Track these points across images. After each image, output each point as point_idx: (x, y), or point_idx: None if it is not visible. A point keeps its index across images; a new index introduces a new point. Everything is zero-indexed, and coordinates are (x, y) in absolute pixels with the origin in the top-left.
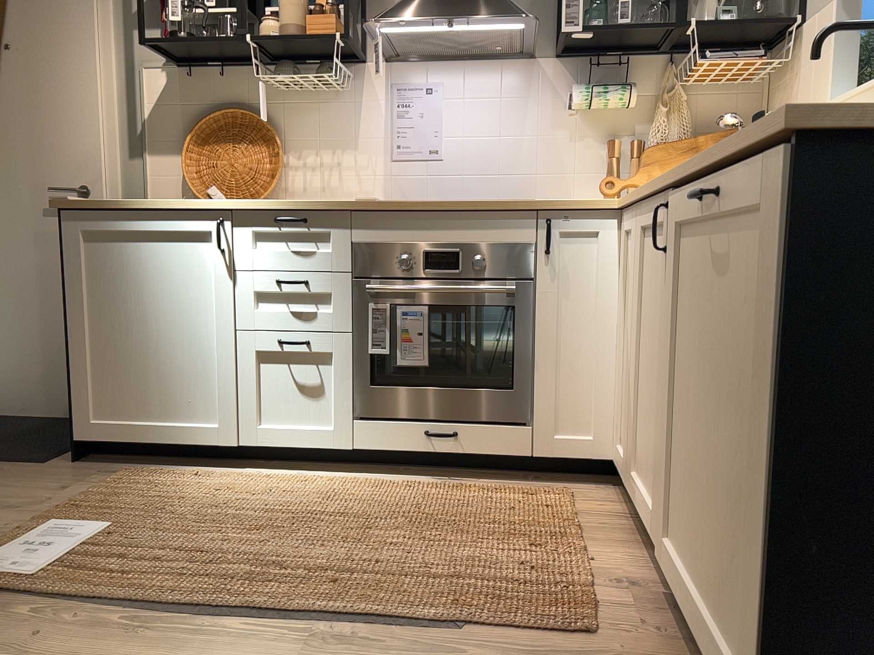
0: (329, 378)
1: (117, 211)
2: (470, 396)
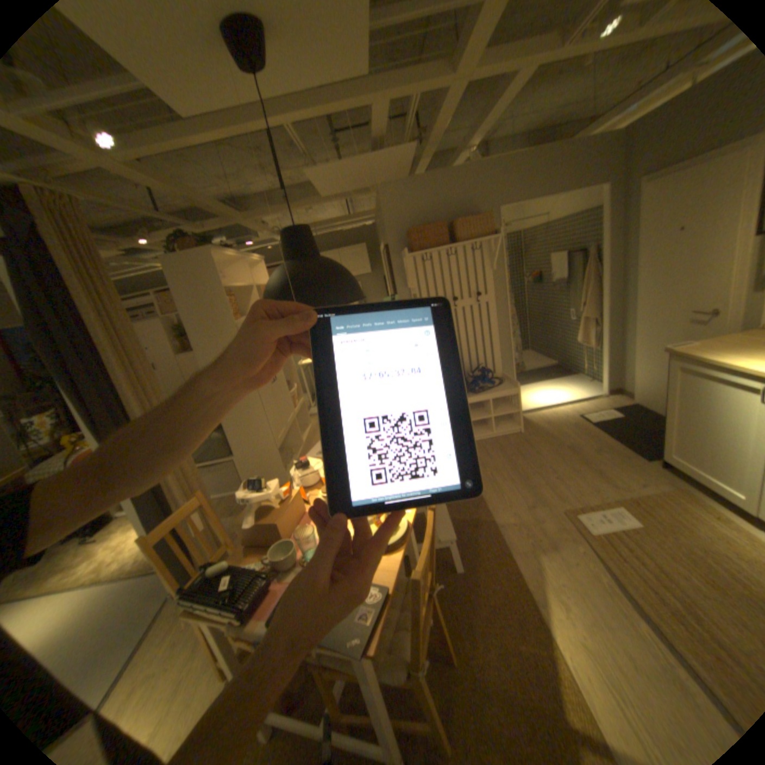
0: None
1: (699, 361)
2: None
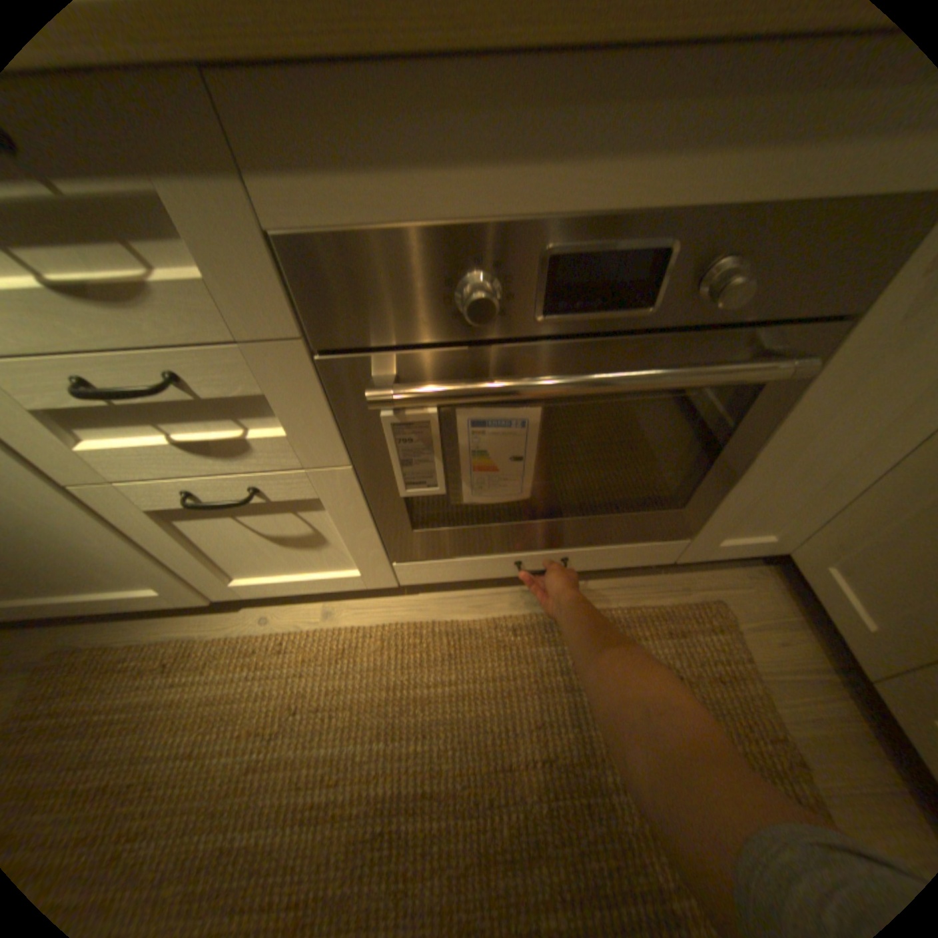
0: (326, 520)
1: None
2: (596, 518)
